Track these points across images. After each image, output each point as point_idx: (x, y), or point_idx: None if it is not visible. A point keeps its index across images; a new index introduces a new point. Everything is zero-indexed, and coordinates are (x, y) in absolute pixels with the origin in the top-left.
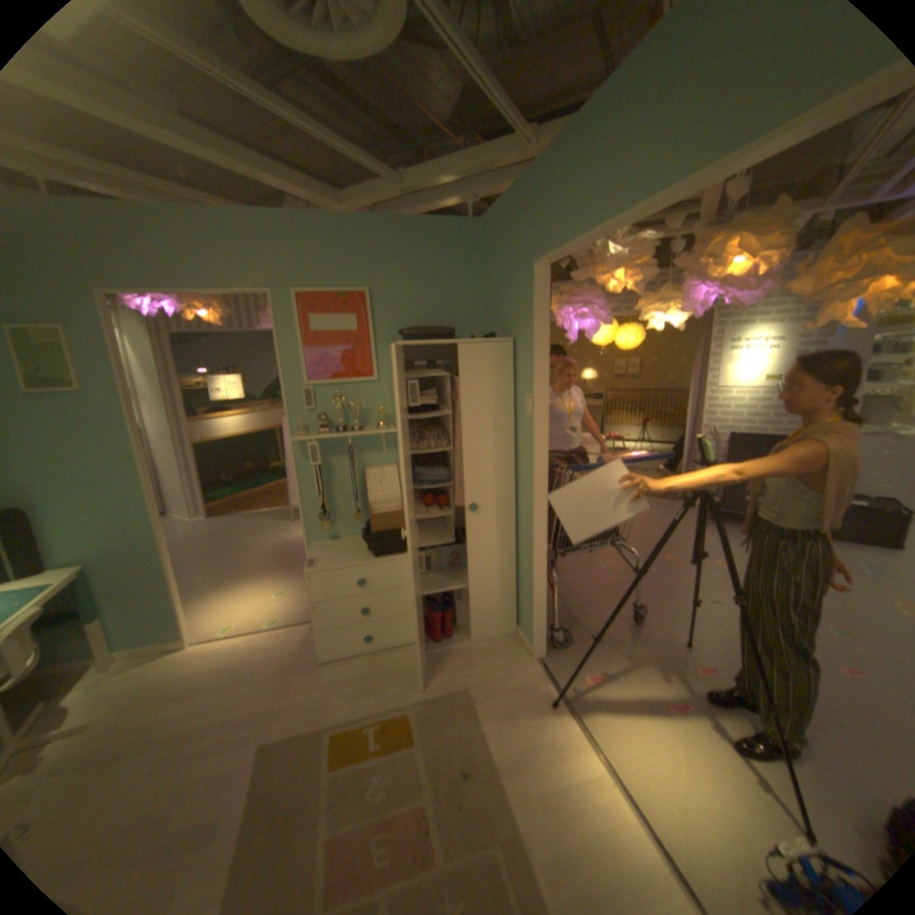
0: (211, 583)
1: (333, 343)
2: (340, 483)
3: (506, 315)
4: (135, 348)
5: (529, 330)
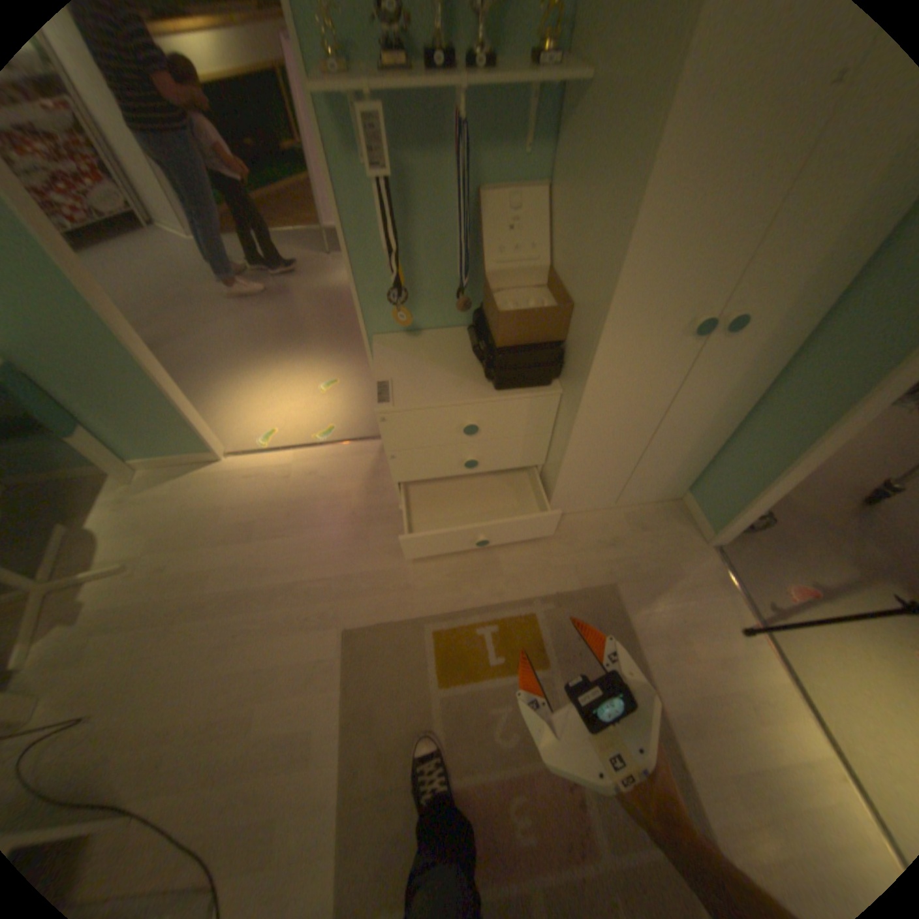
0: (235, 353)
1: None
2: (426, 222)
3: None
4: None
5: None
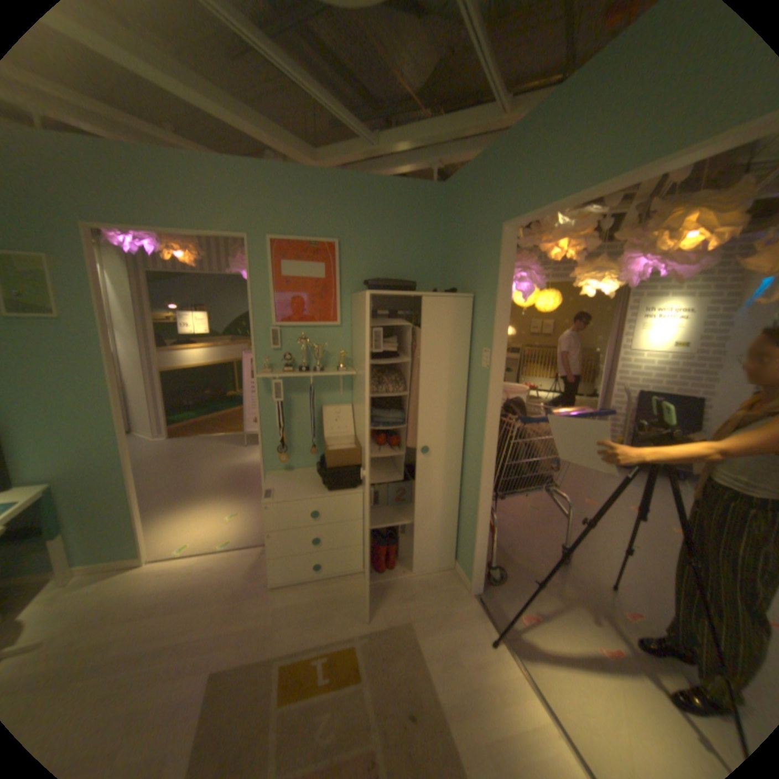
0: (169, 501)
1: (302, 288)
2: (299, 418)
3: (467, 272)
4: (113, 282)
5: (492, 287)
